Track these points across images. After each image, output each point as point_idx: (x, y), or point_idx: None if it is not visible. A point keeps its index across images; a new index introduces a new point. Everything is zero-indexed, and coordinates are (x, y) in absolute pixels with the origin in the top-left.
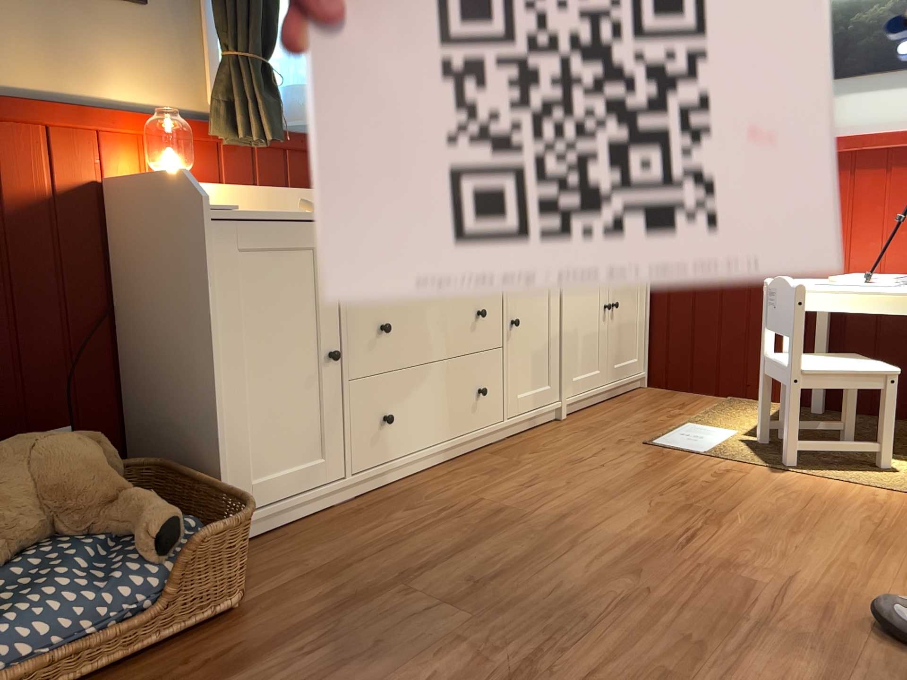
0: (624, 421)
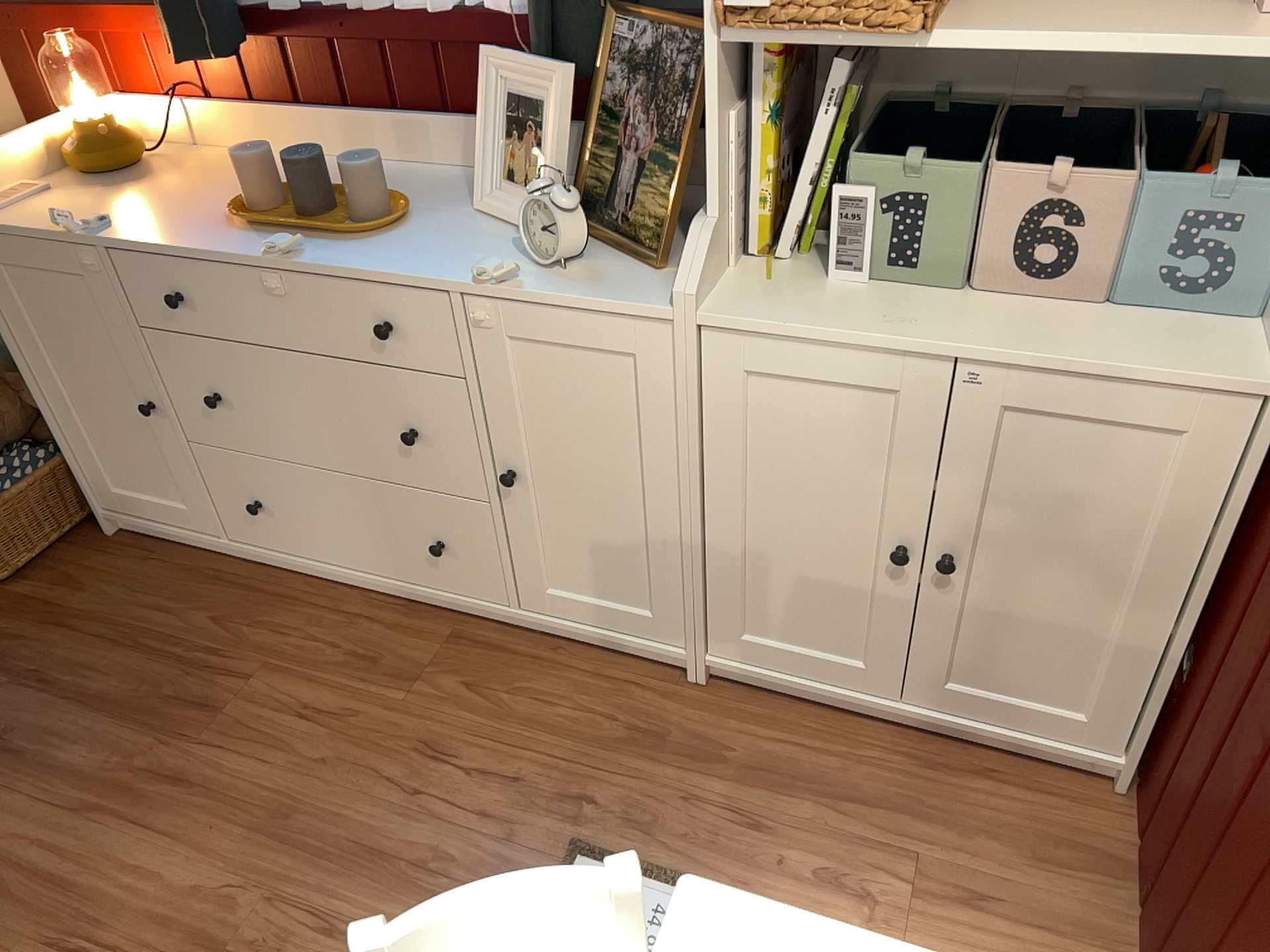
0: (732, 780)
